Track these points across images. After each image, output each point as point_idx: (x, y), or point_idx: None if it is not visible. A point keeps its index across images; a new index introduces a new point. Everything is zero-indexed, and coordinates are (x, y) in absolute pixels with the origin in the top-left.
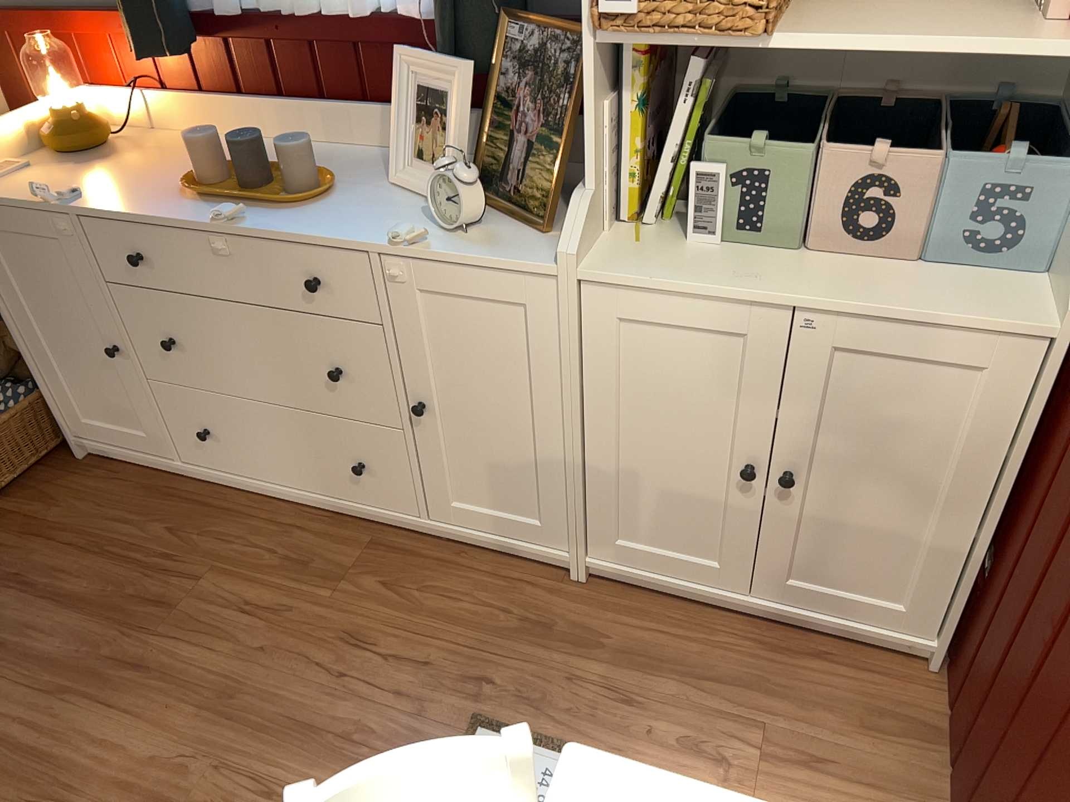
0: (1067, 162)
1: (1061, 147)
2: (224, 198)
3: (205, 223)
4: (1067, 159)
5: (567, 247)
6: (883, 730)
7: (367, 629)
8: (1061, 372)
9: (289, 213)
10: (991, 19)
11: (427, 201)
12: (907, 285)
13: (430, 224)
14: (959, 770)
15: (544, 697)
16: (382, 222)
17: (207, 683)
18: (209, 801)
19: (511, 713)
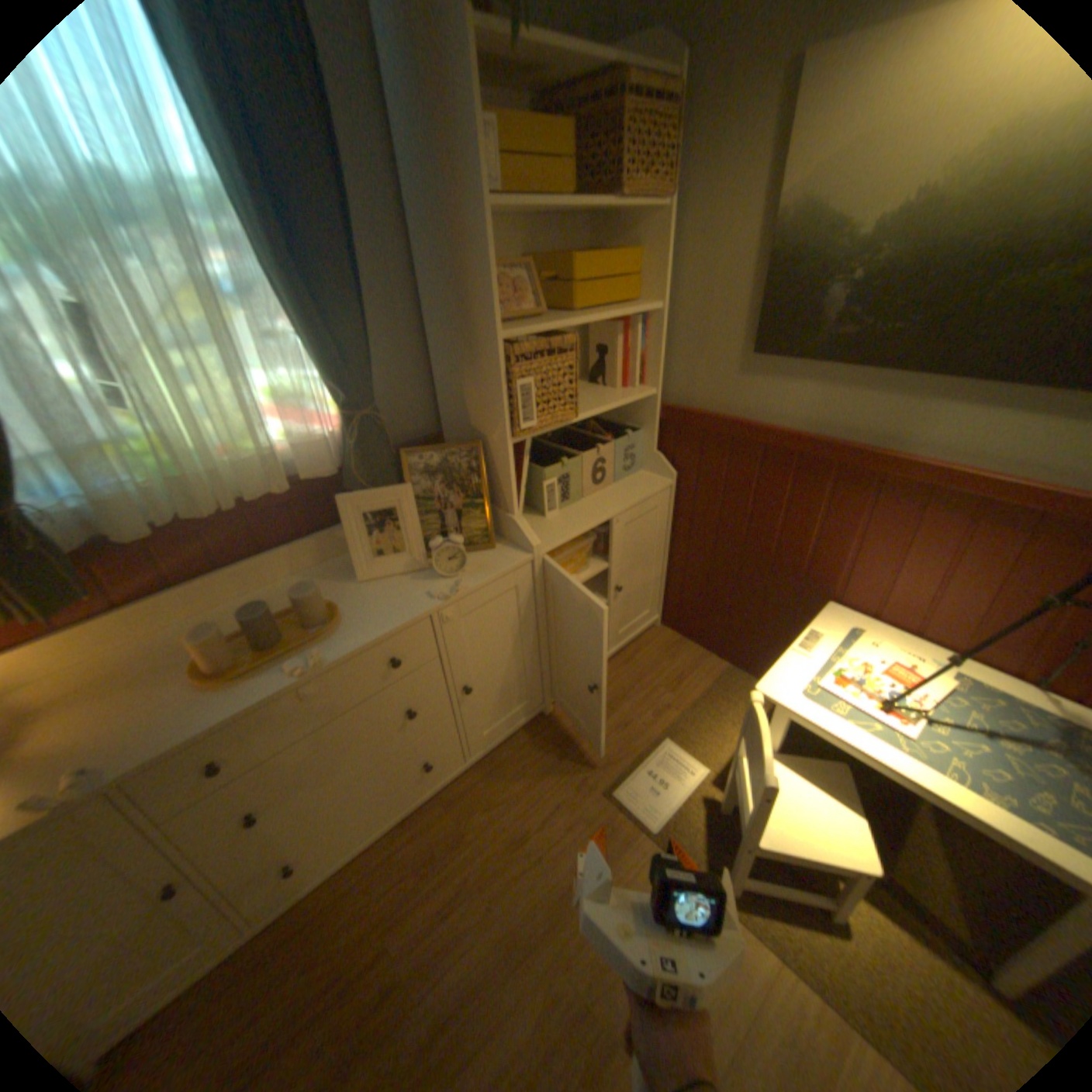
0: (637, 430)
1: (621, 427)
2: (262, 663)
3: (276, 687)
4: (634, 429)
5: (531, 543)
6: (678, 654)
7: (514, 837)
8: (677, 494)
9: (331, 636)
10: (593, 390)
11: (400, 575)
12: (624, 491)
13: (431, 581)
14: (713, 638)
15: (609, 760)
16: (403, 599)
17: (492, 971)
18: (592, 989)
19: (611, 779)
